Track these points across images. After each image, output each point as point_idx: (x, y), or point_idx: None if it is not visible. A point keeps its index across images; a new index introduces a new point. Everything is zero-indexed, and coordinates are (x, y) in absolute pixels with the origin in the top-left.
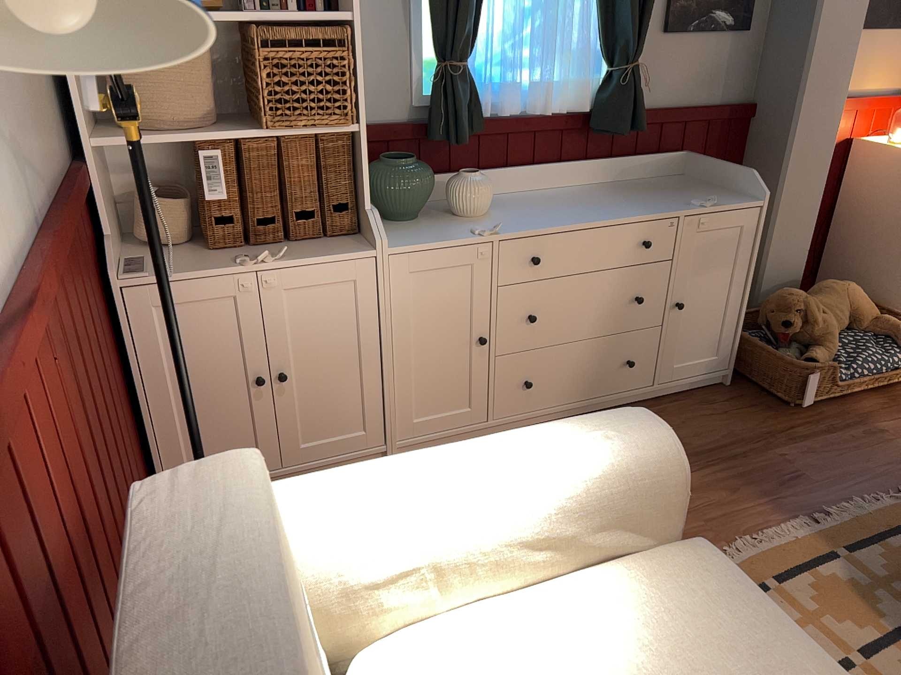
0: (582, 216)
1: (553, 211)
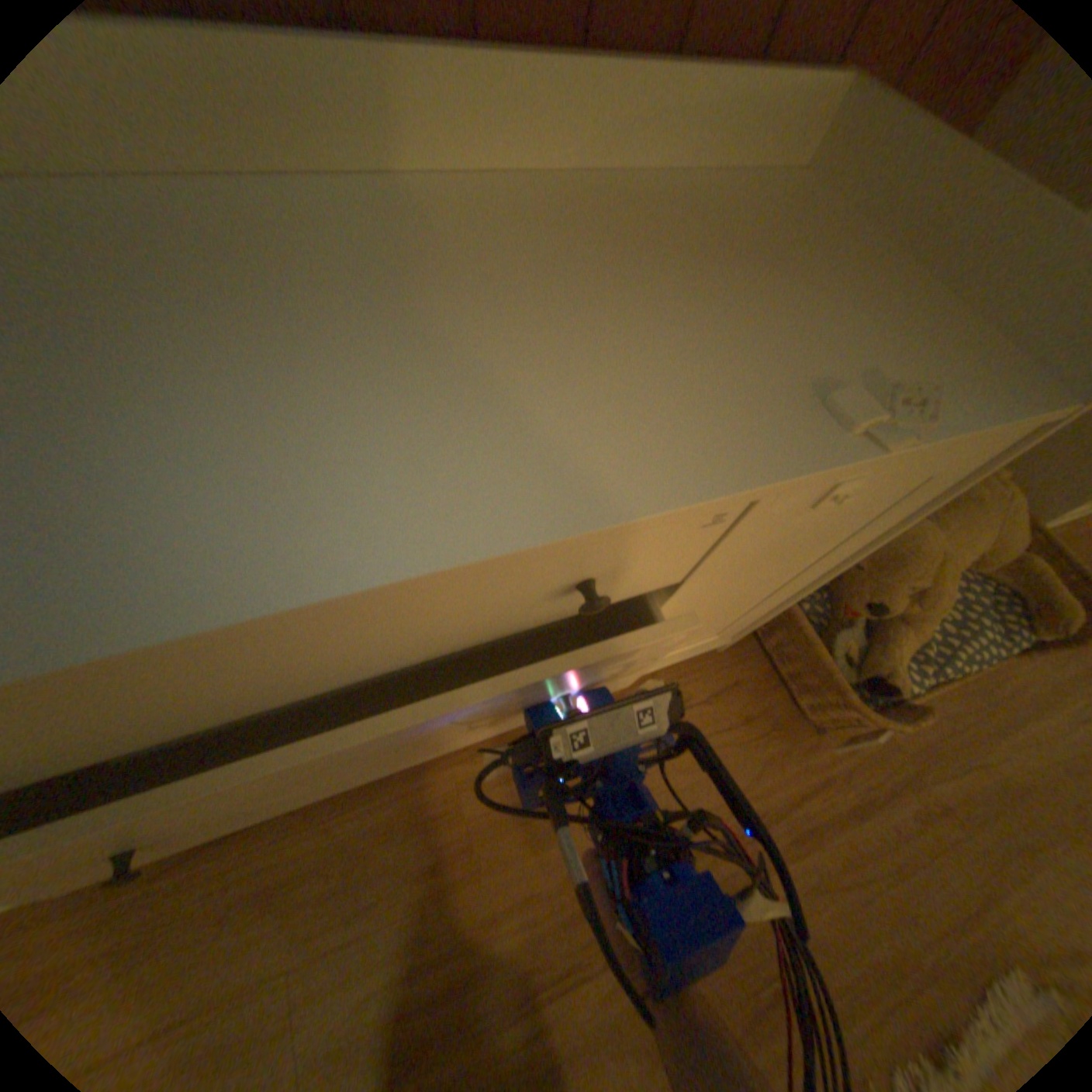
0: (242, 492)
1: (130, 384)
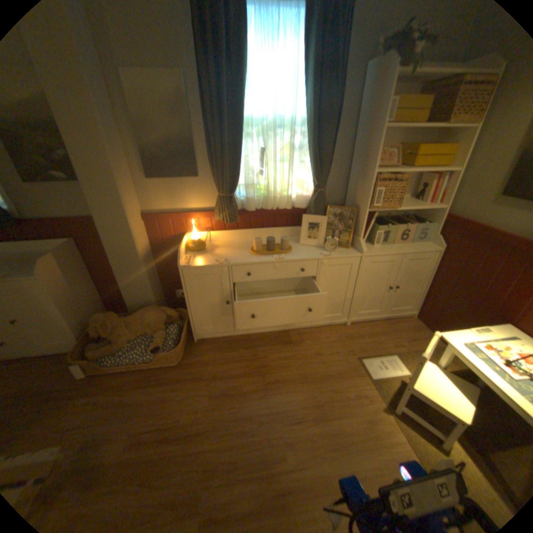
0: None
1: None
